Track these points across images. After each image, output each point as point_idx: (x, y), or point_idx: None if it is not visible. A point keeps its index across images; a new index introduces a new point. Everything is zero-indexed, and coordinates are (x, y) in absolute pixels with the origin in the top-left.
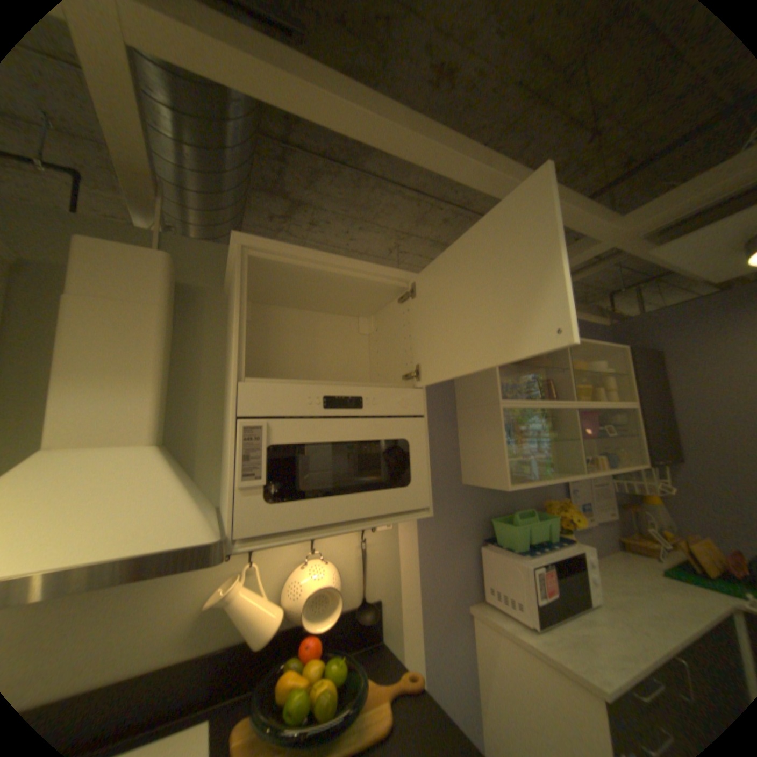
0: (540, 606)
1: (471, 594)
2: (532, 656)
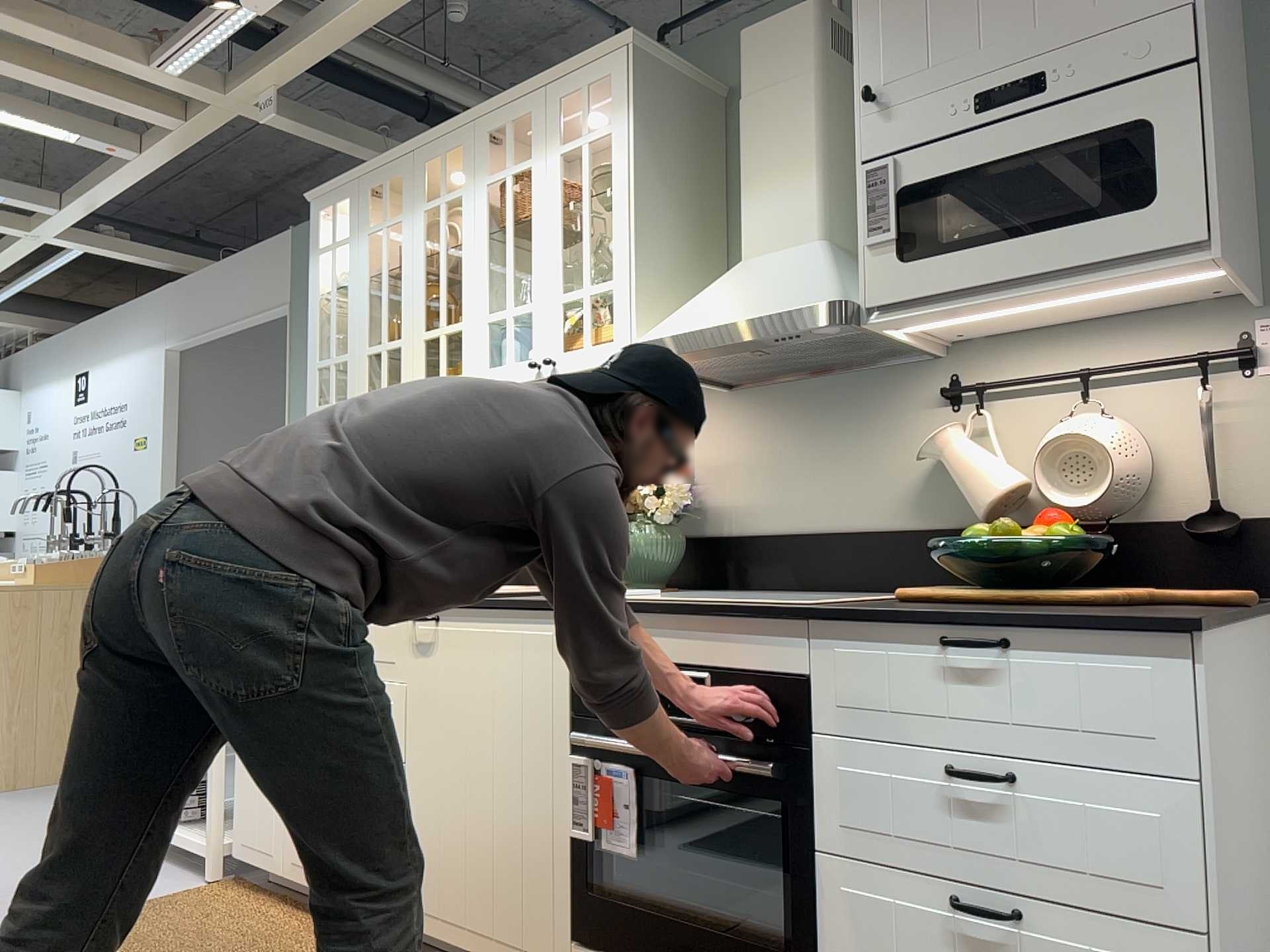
0: None
1: None
2: None
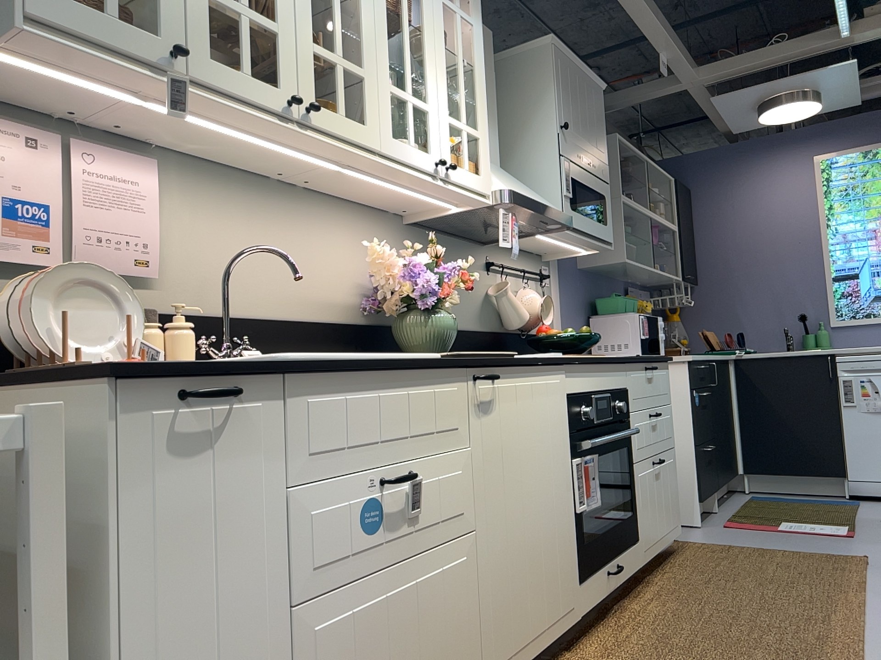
0: (642, 341)
1: None
2: None
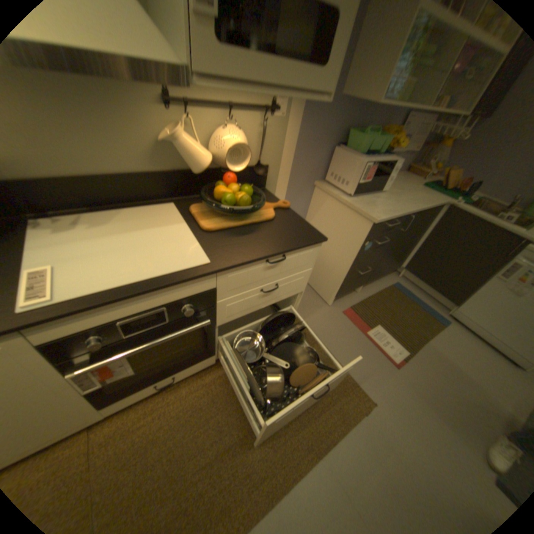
0: (360, 183)
1: (319, 173)
2: (344, 205)
